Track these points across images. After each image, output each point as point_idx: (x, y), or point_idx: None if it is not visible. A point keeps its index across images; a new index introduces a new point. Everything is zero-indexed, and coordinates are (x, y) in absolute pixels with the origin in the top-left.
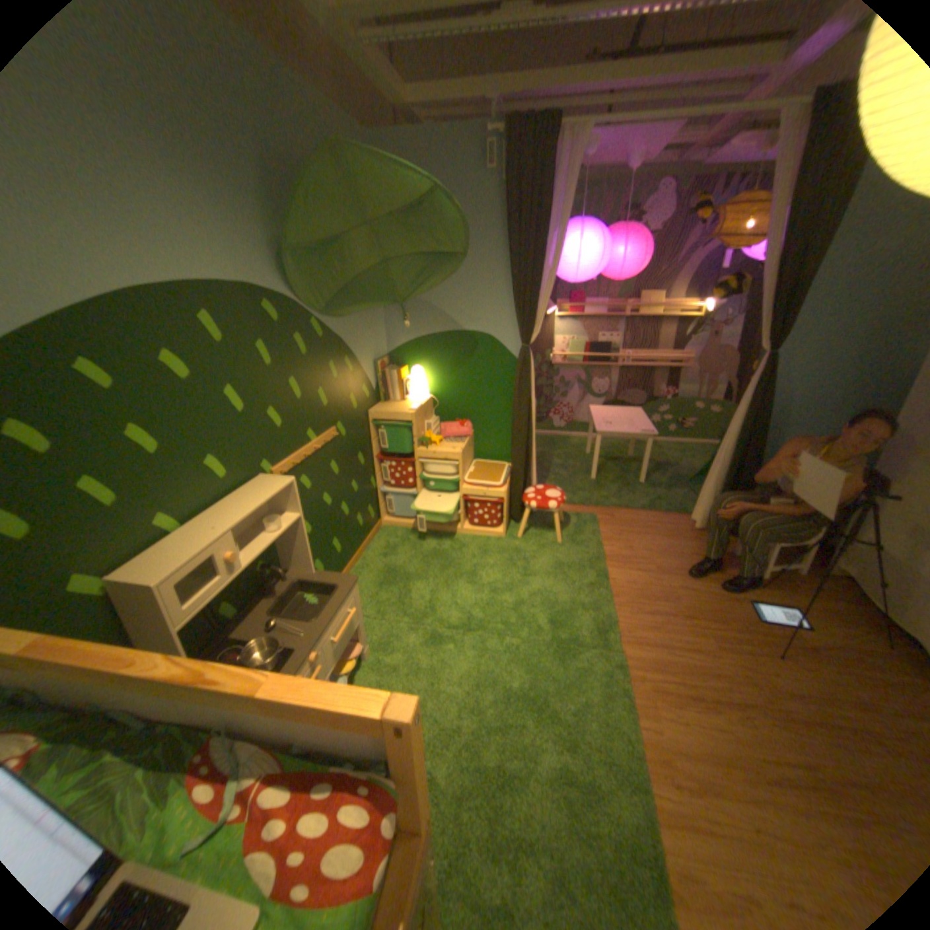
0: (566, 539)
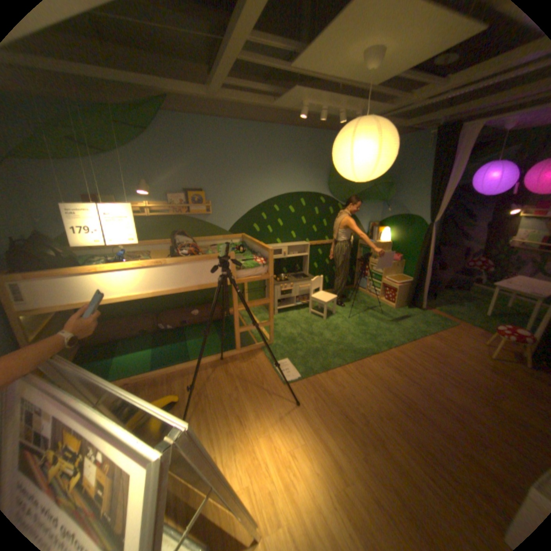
0: (424, 322)
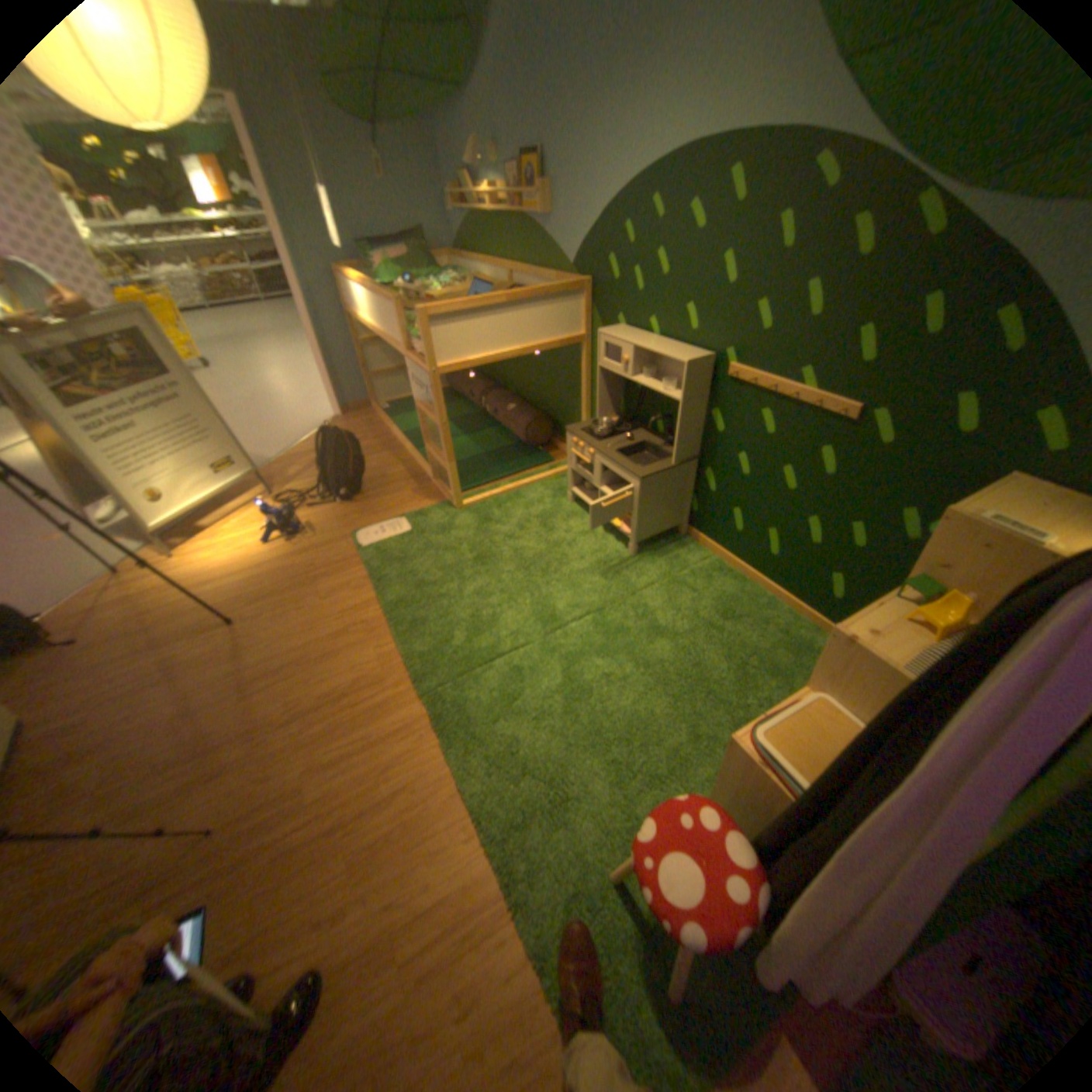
0: (607, 909)
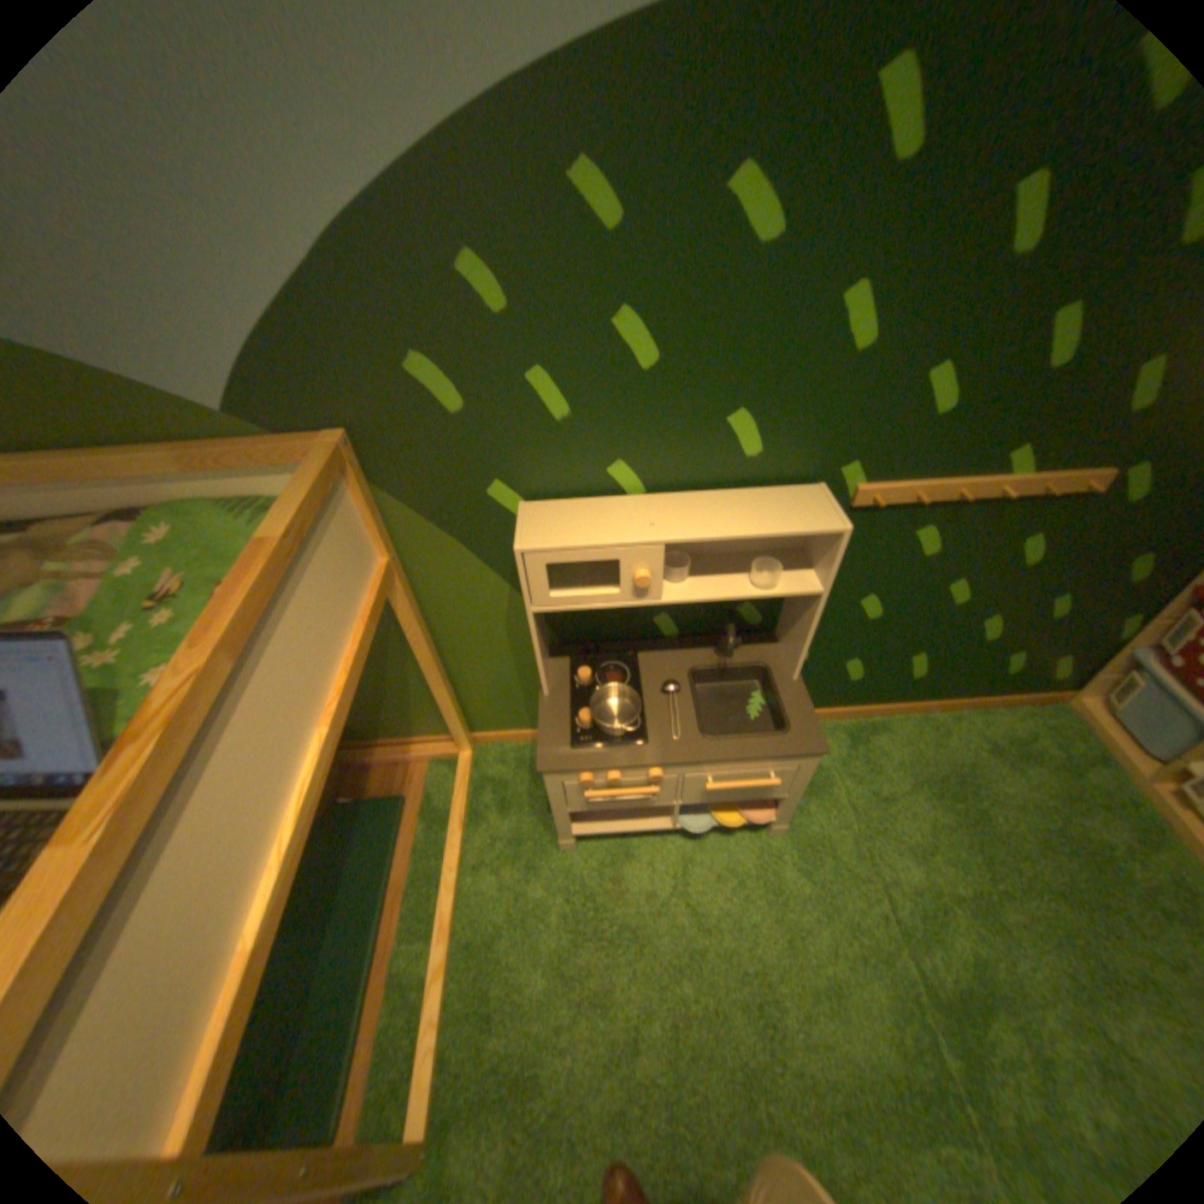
0: None
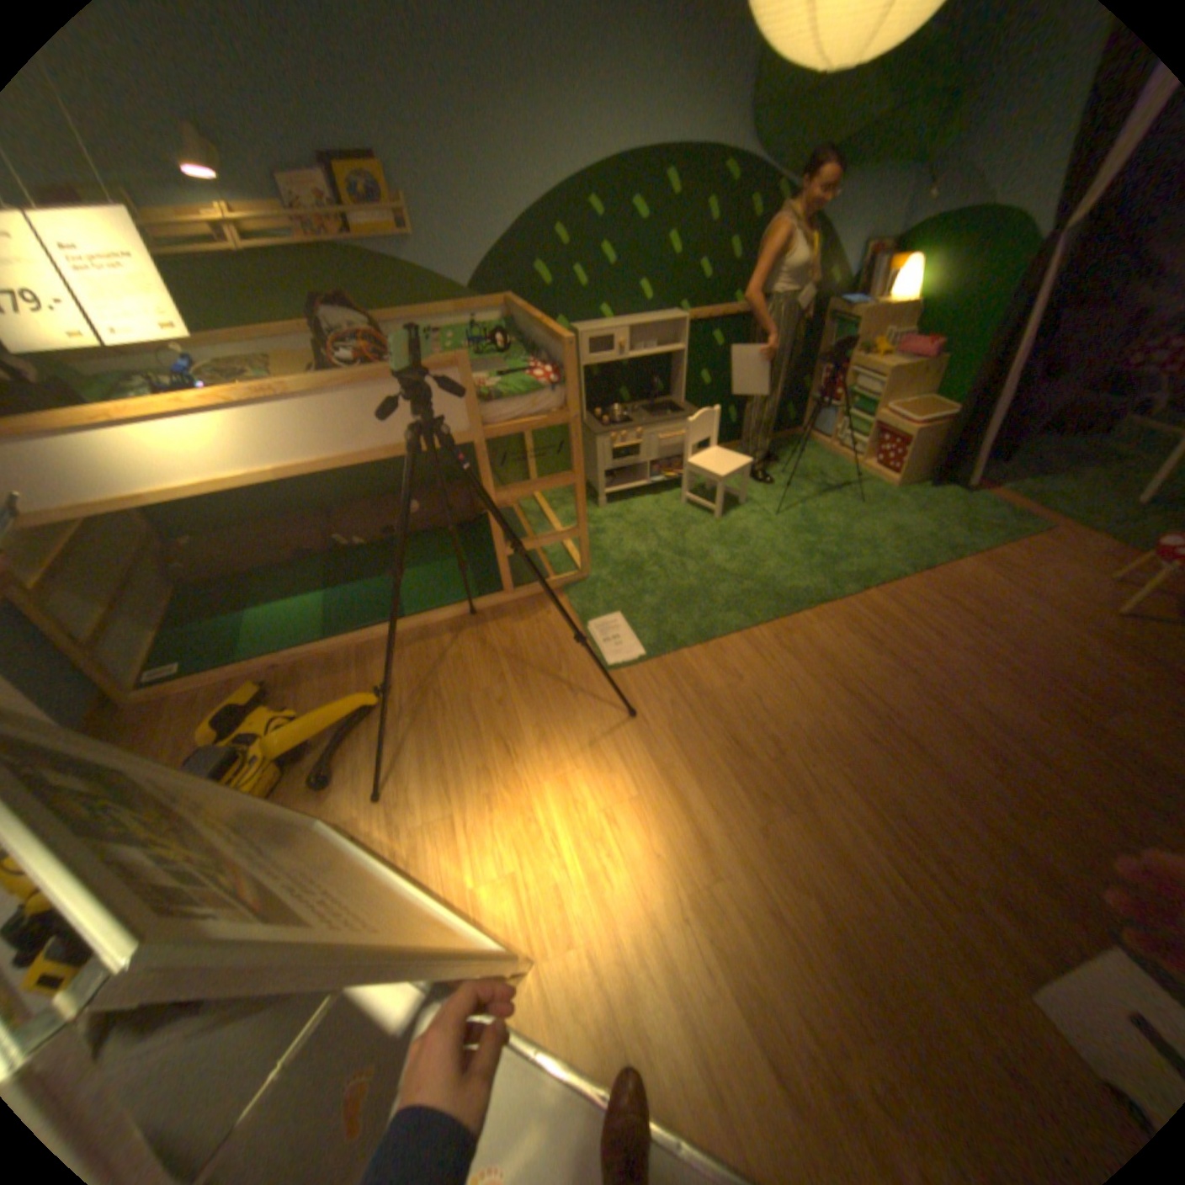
0: (966, 522)
